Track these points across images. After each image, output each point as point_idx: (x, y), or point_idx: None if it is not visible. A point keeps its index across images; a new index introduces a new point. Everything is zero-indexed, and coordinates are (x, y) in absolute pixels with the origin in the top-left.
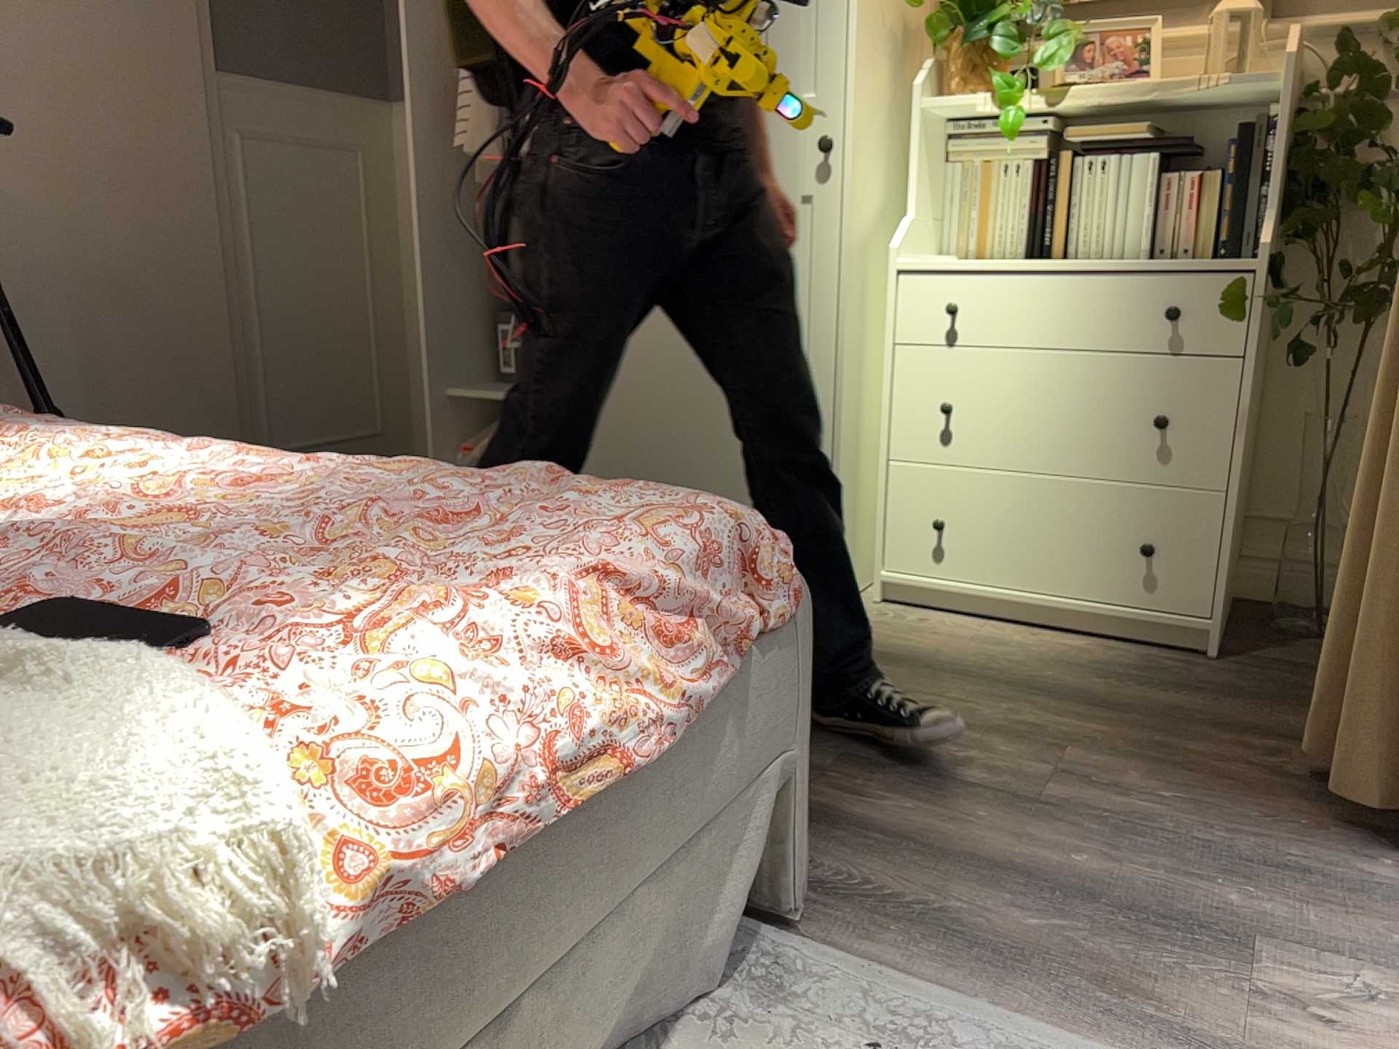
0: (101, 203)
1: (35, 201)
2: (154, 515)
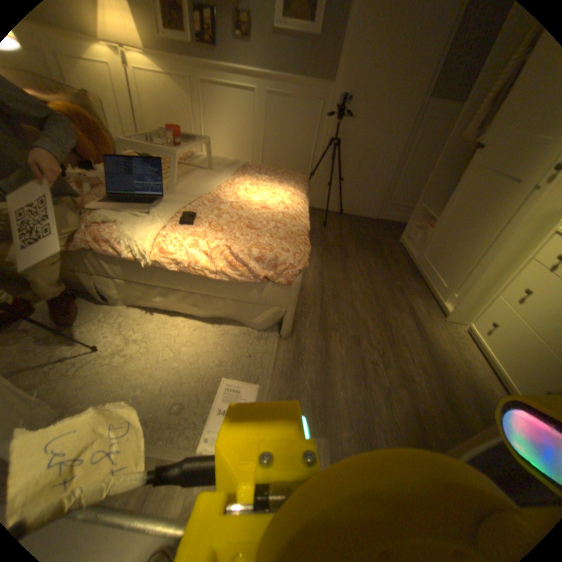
0: (377, 132)
1: (362, 130)
2: (251, 205)
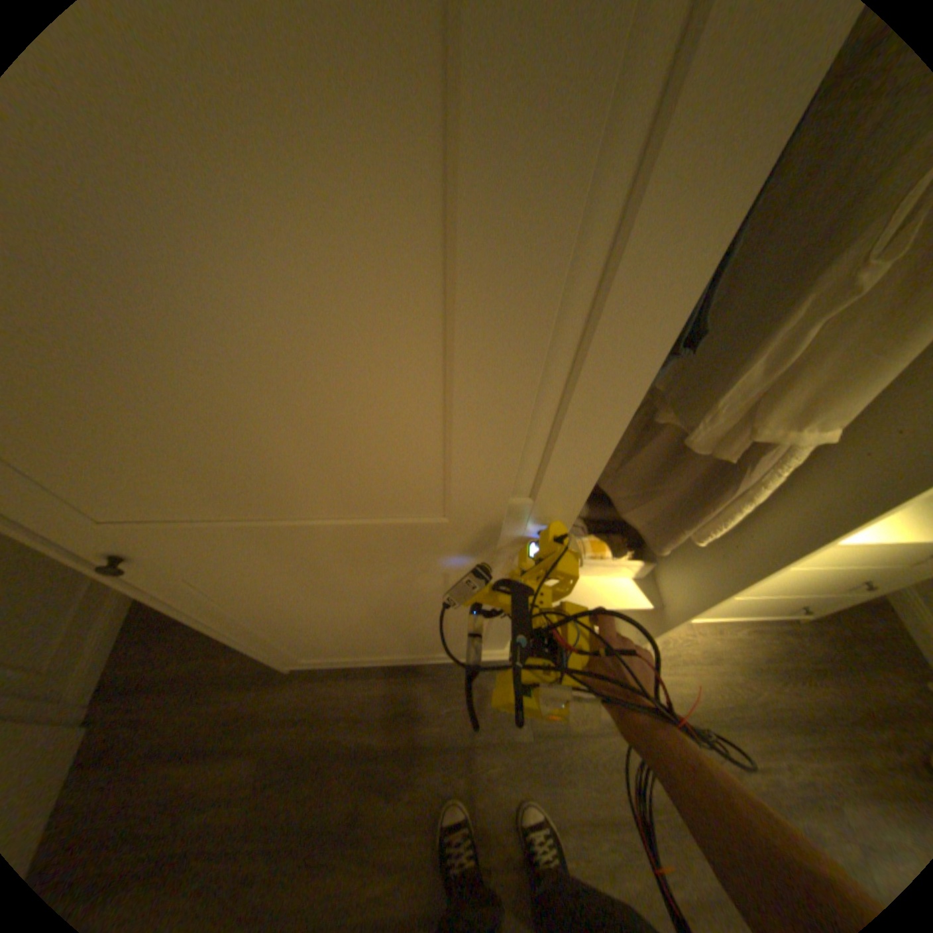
0: None
1: None
2: None
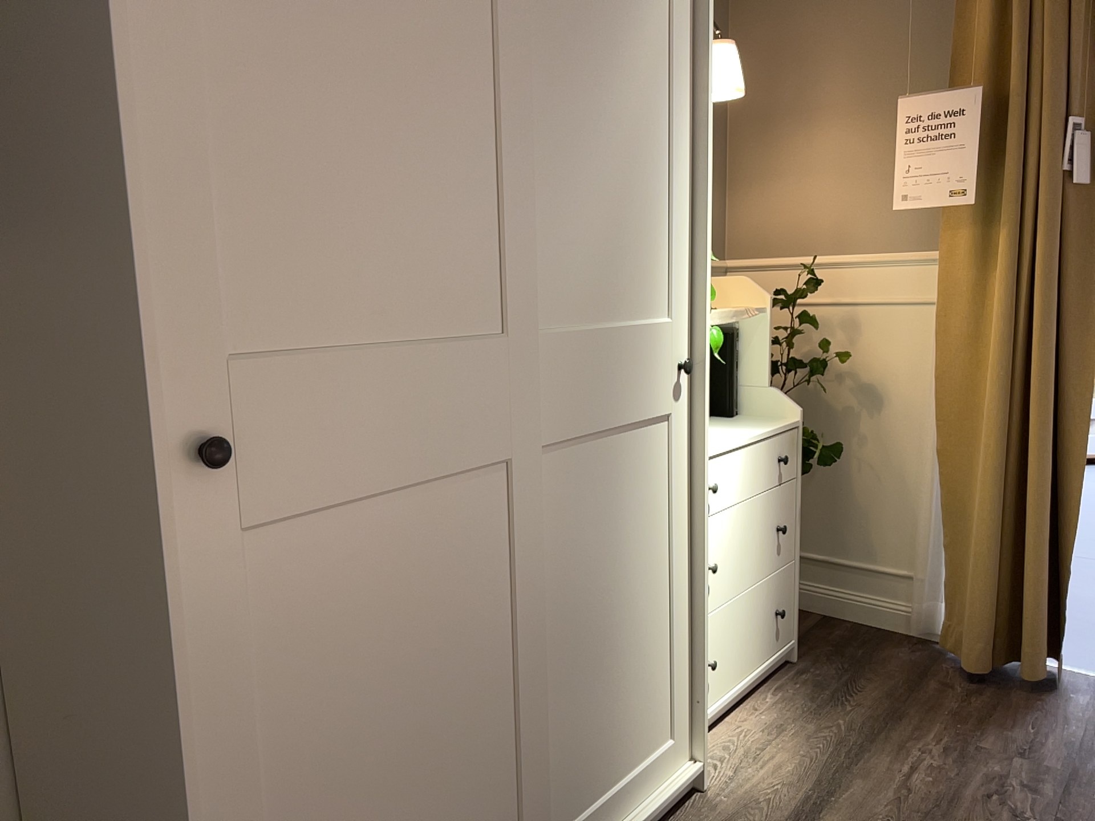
0: None
1: None
2: None
